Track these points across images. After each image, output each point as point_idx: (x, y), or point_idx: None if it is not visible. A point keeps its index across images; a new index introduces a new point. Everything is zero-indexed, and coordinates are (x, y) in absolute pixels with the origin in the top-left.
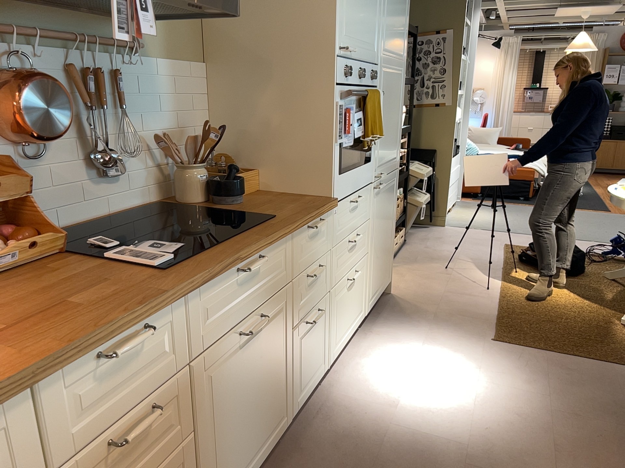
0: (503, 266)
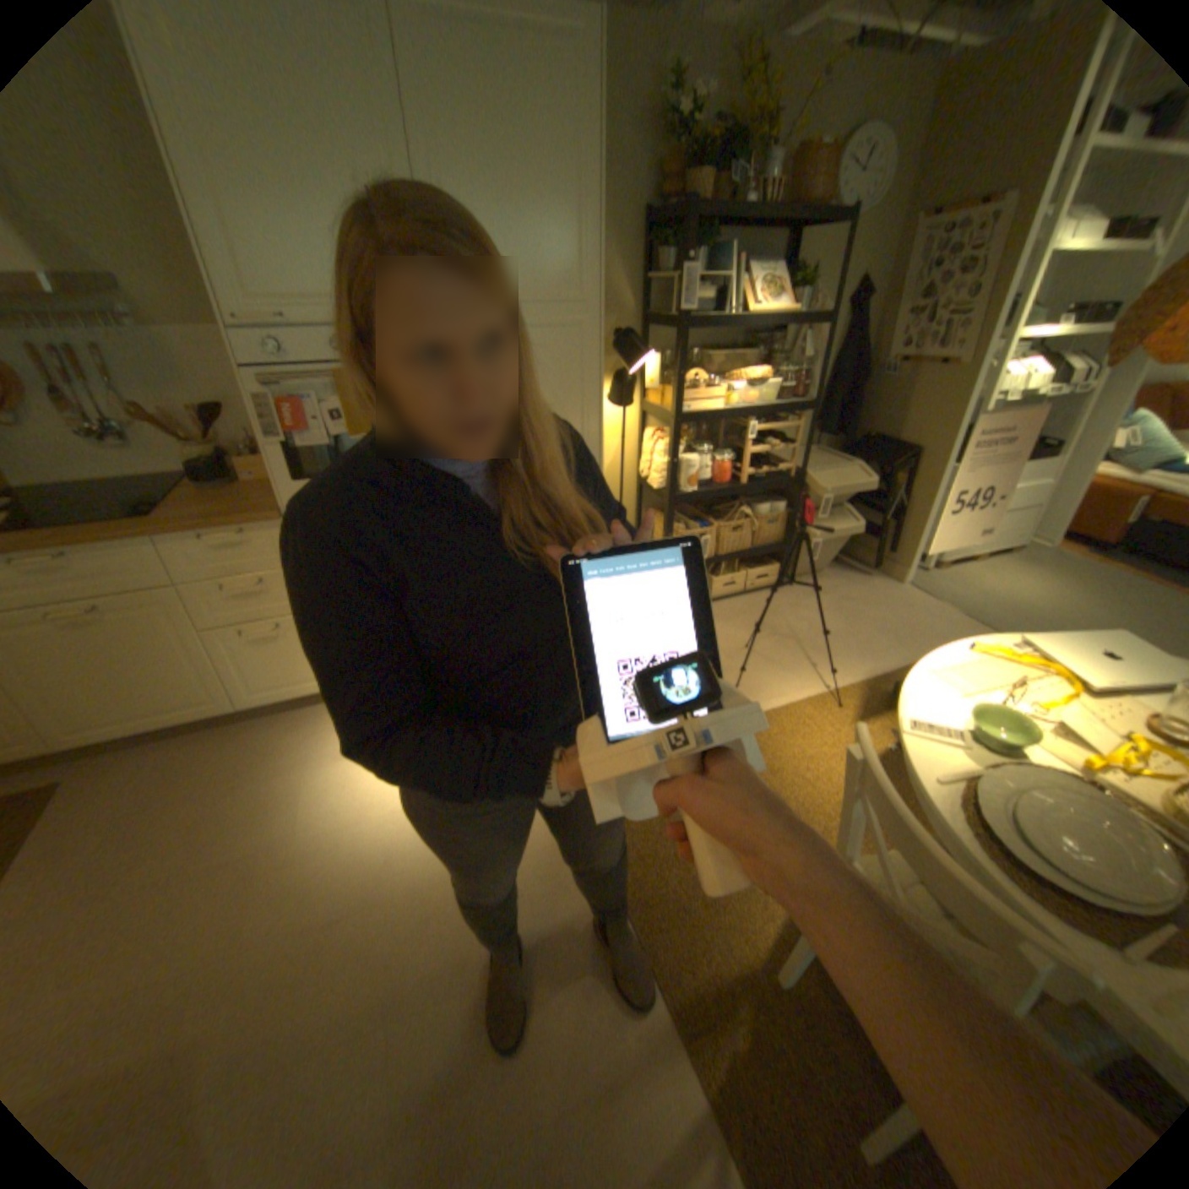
0: (842, 690)
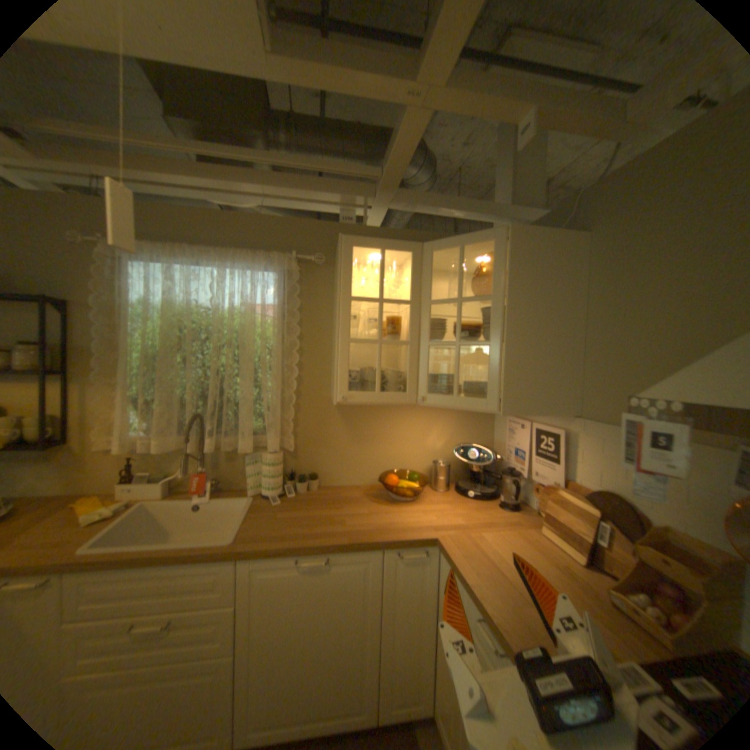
0: None
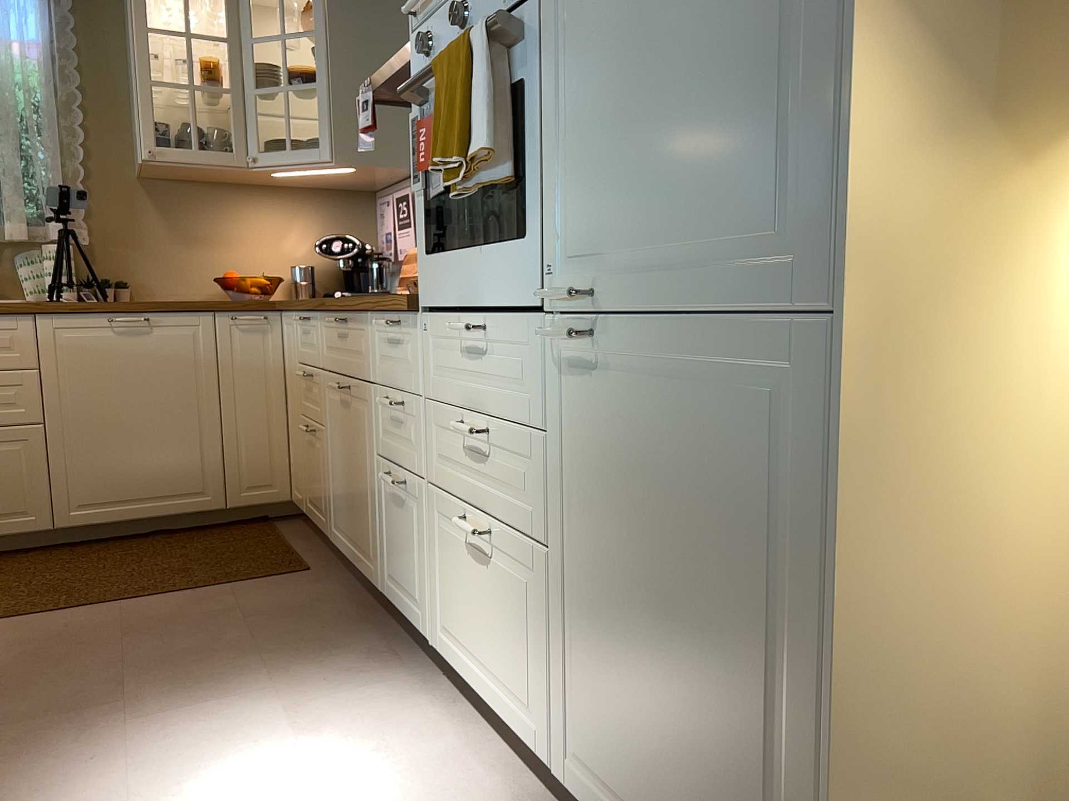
0: None
